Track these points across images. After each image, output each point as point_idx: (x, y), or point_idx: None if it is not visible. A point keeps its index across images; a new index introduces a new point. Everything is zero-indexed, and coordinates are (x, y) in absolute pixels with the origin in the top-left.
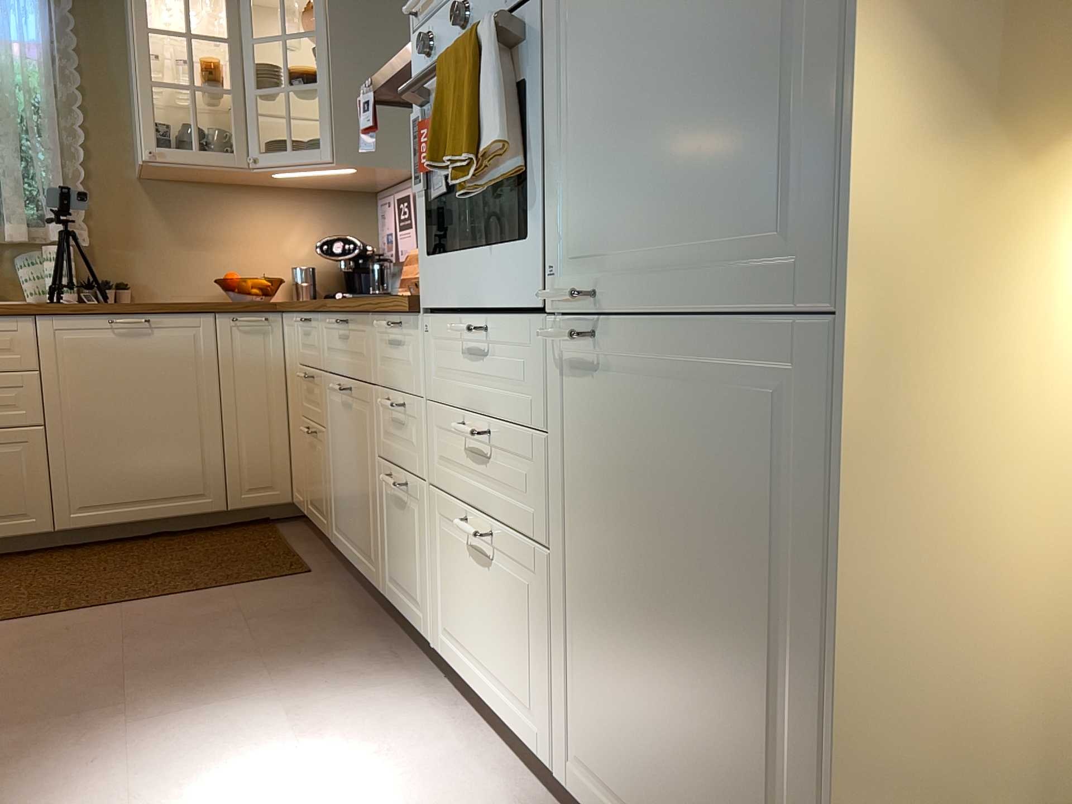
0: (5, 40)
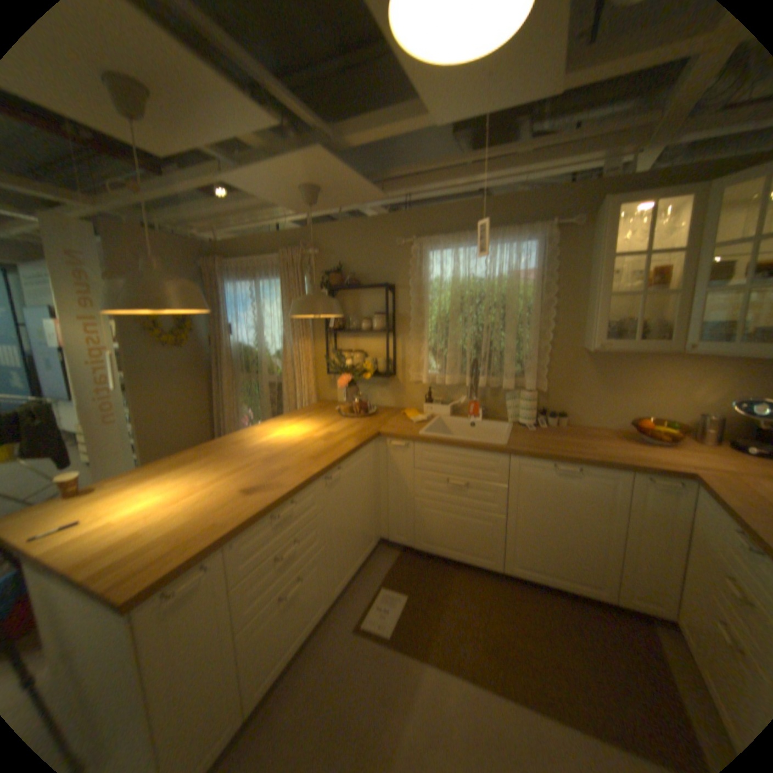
0: (516, 273)
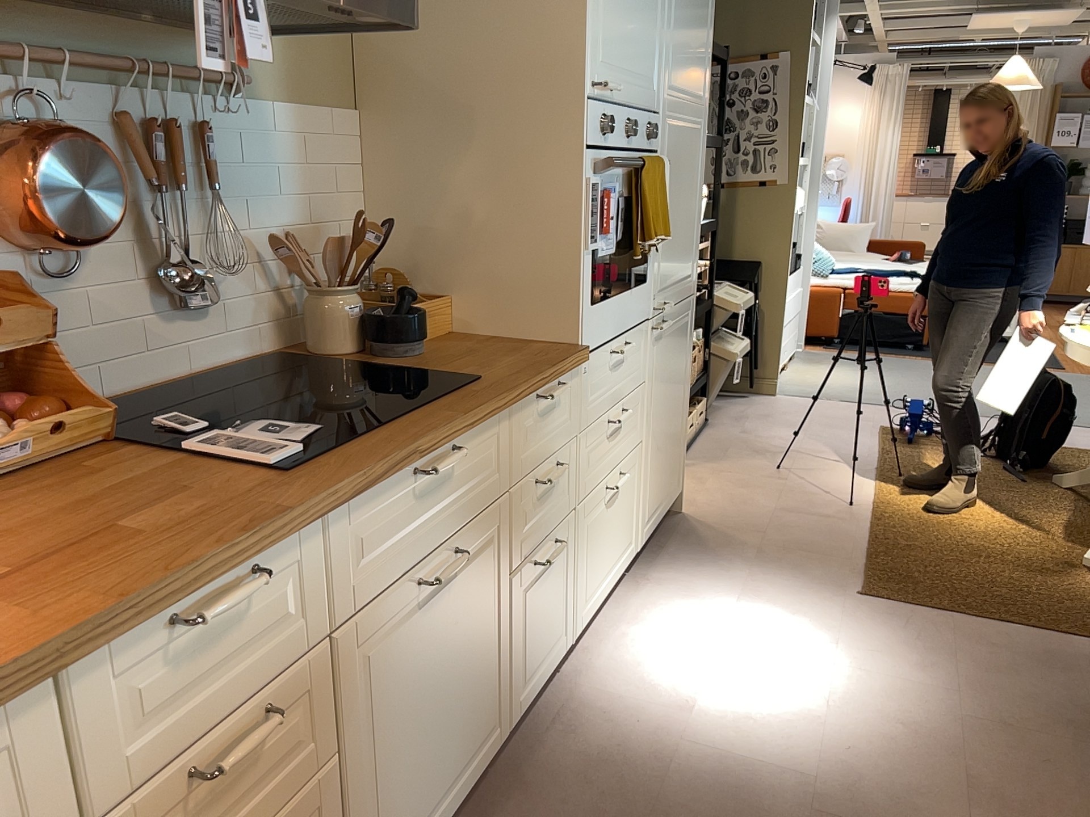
0: None
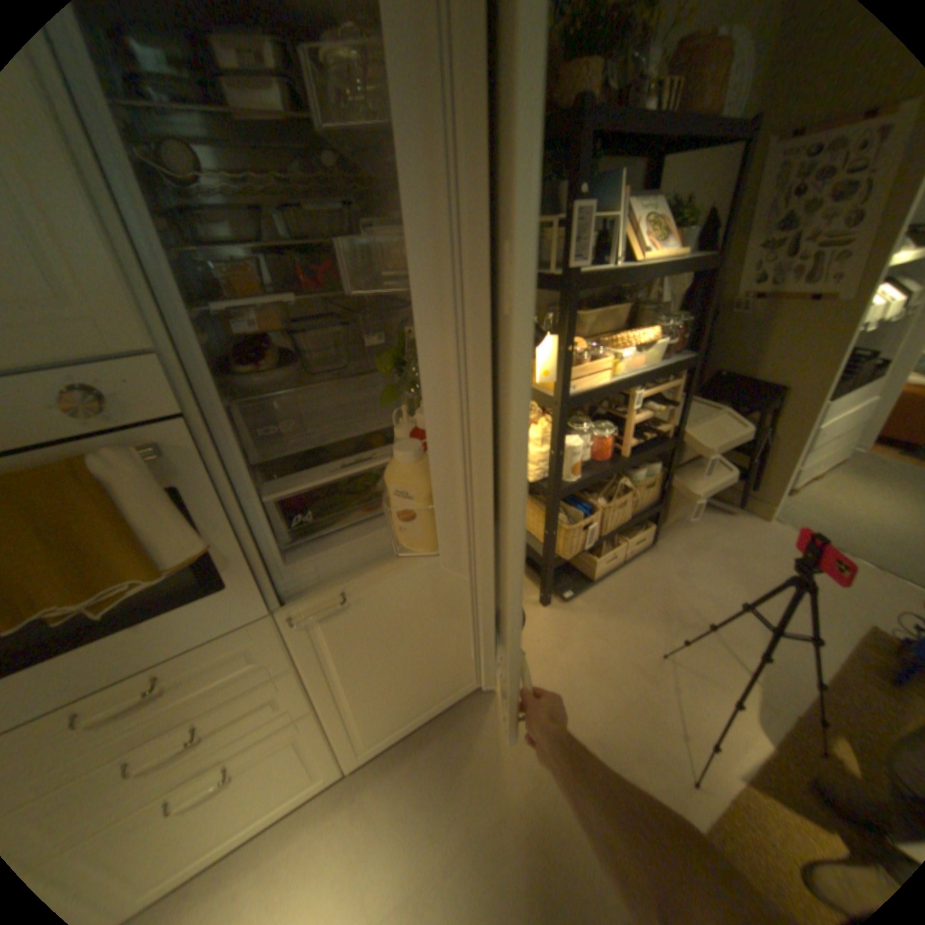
0: None
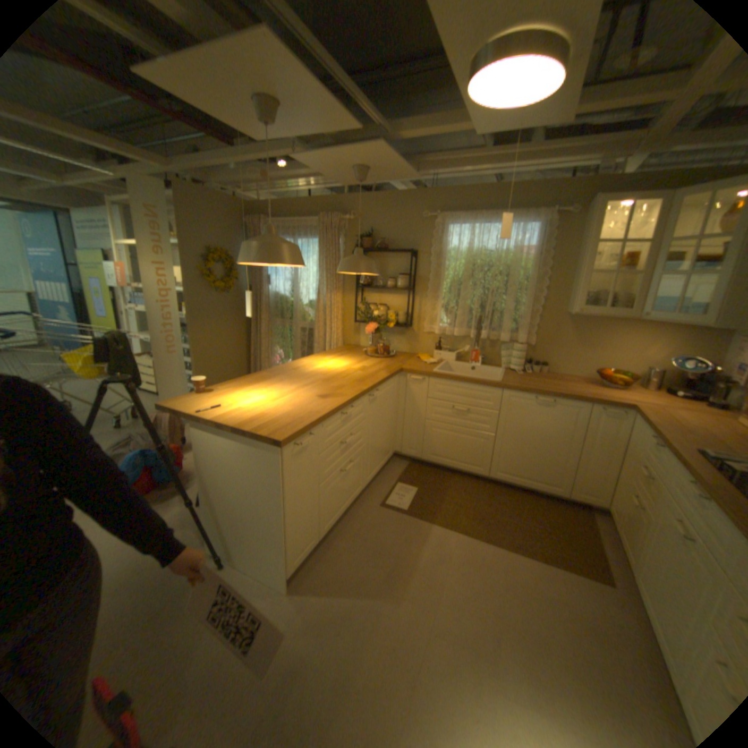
0: (521, 248)
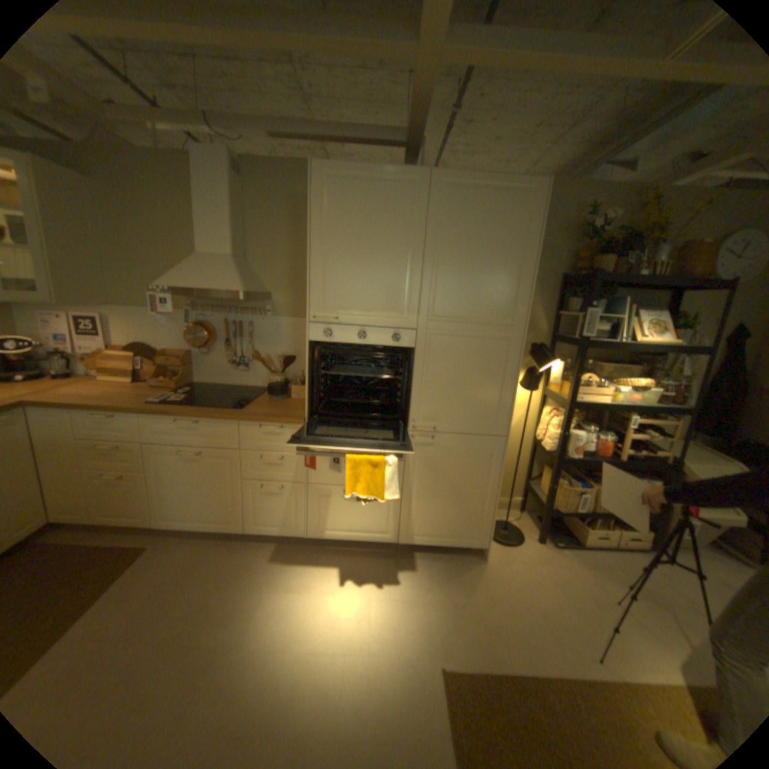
0: None
